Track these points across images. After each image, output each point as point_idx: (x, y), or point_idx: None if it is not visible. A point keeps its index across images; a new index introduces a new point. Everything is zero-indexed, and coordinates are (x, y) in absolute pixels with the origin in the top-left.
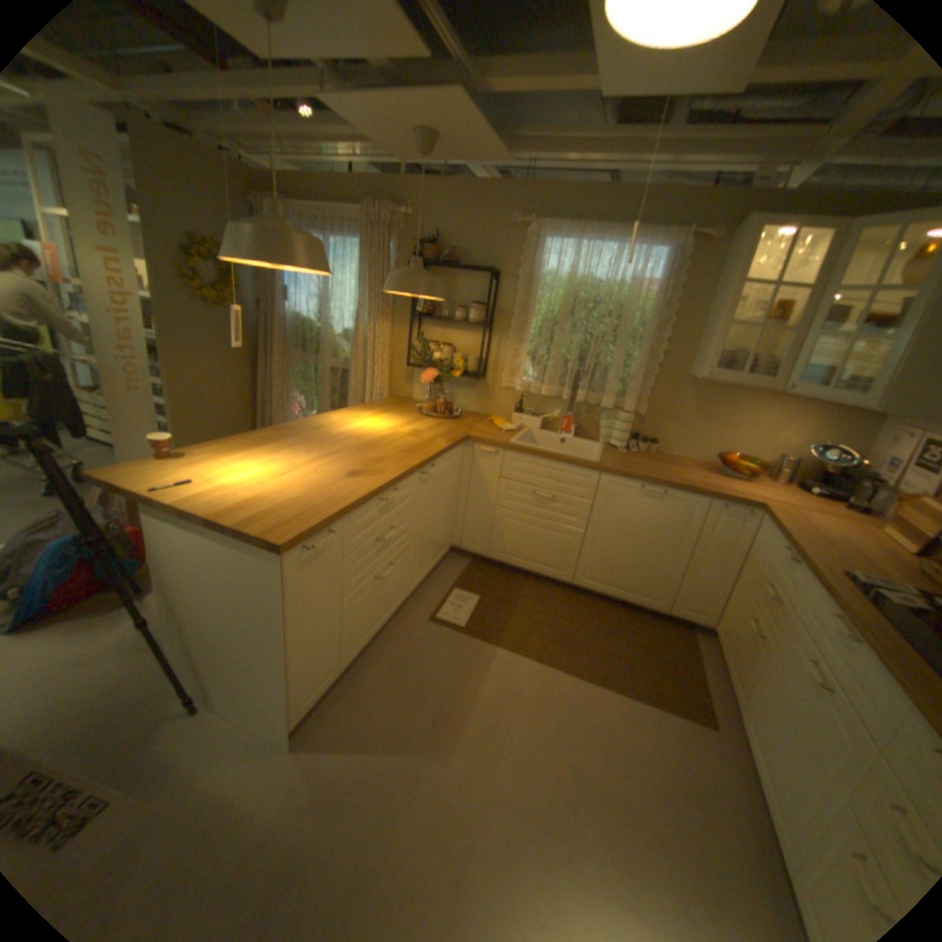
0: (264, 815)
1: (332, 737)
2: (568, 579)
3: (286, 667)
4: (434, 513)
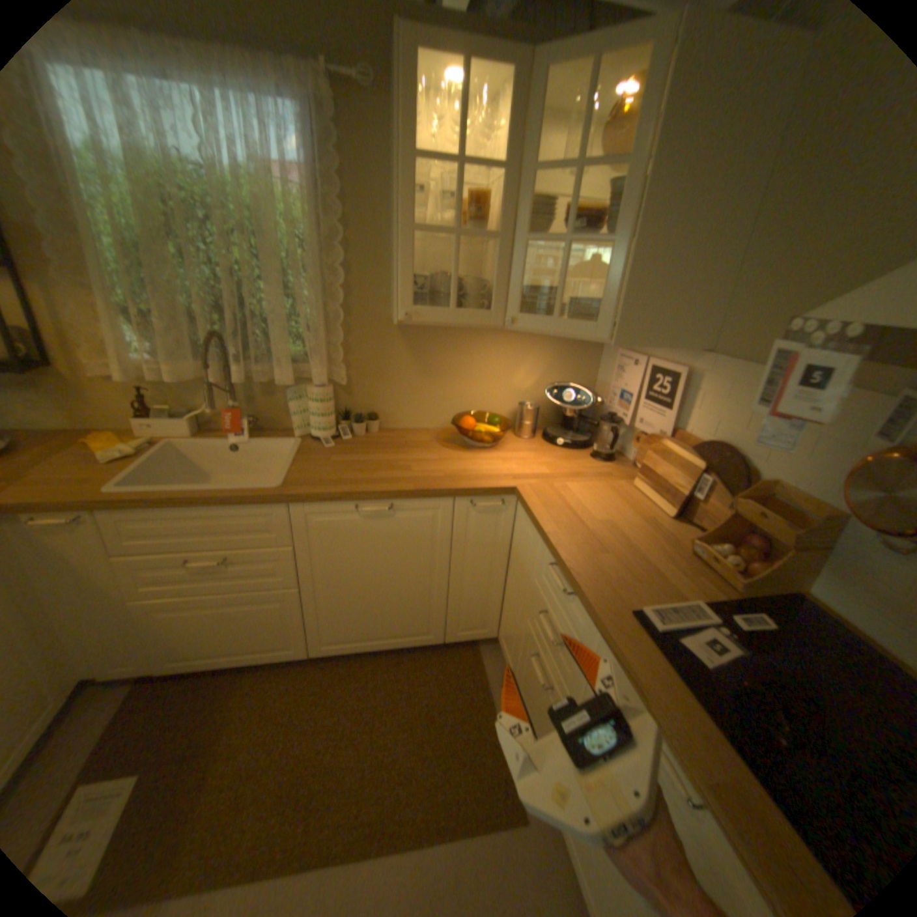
0: None
1: None
2: (301, 655)
3: None
4: None
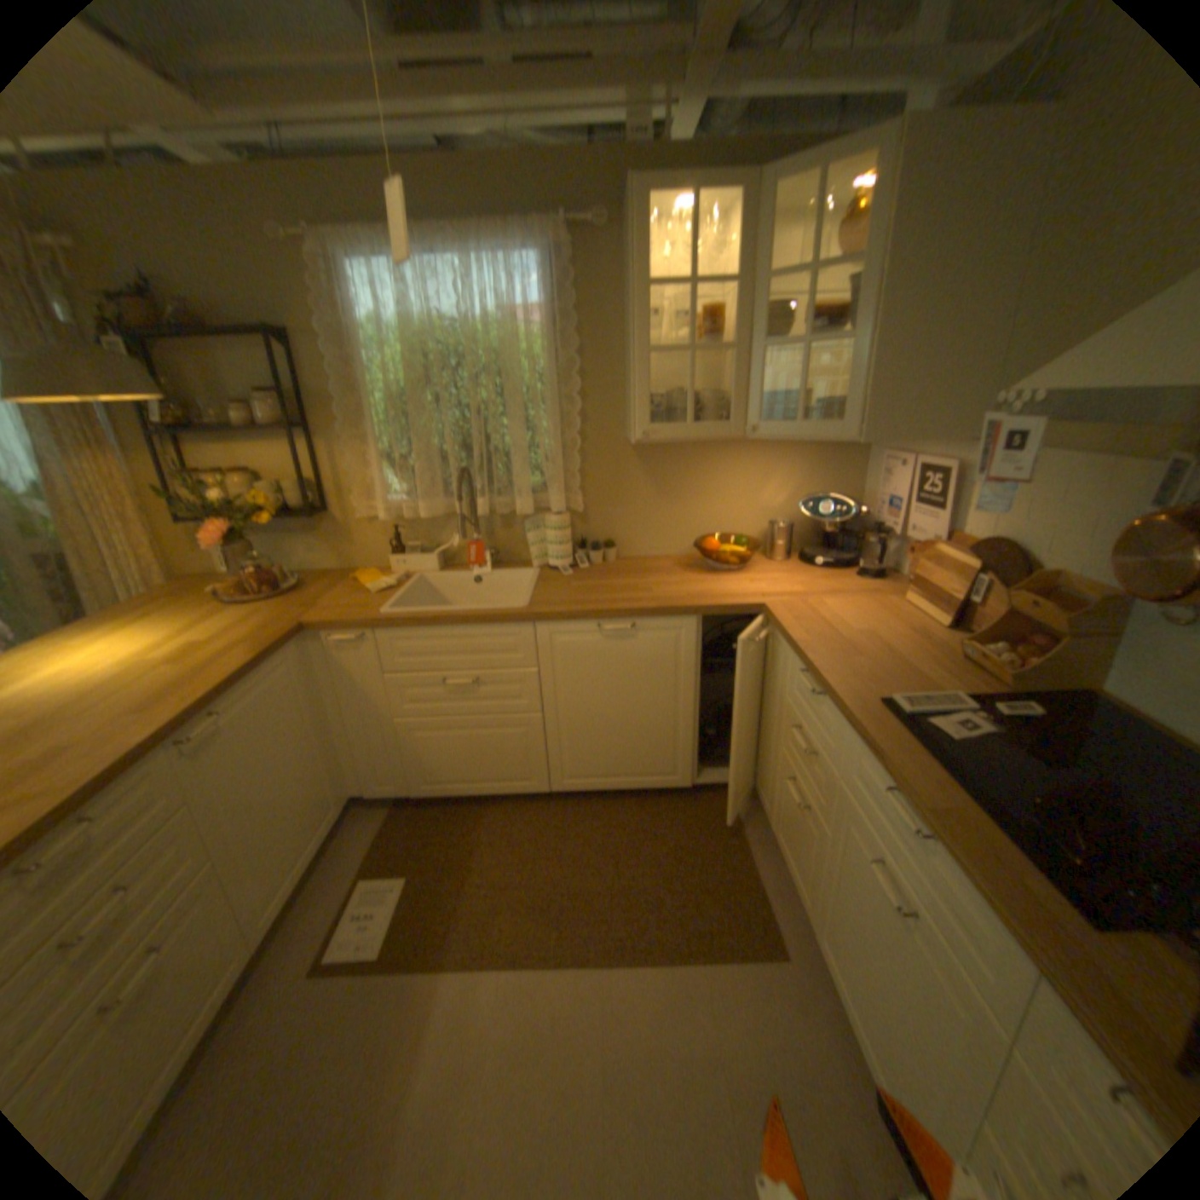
0: None
1: None
2: (543, 787)
3: None
4: (266, 782)
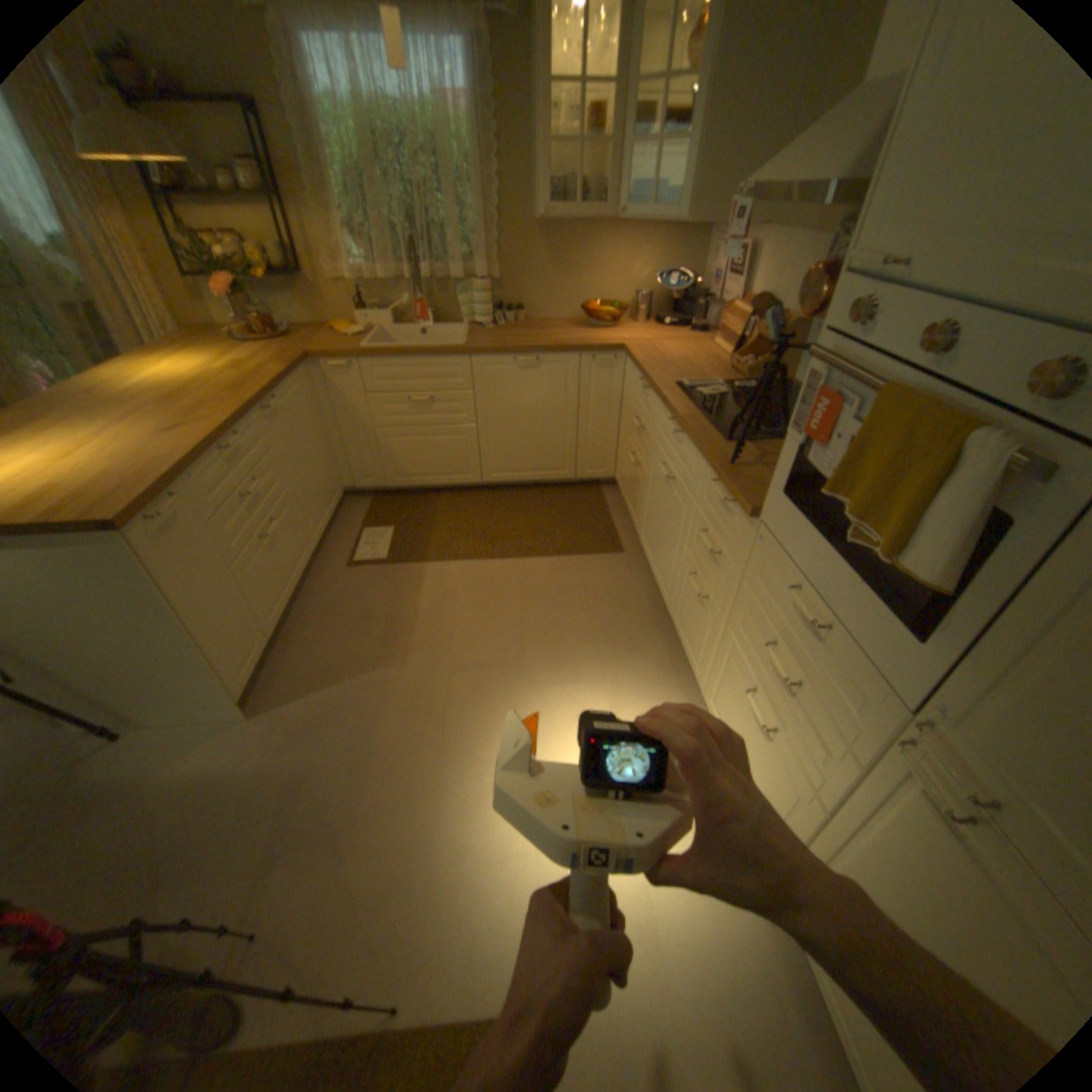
0: (245, 768)
1: (285, 691)
2: (477, 480)
3: (196, 644)
4: (304, 455)
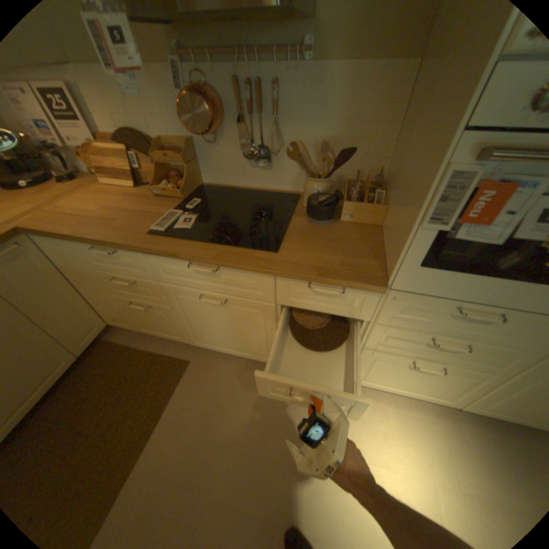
0: None
1: None
2: None
3: None
4: None
